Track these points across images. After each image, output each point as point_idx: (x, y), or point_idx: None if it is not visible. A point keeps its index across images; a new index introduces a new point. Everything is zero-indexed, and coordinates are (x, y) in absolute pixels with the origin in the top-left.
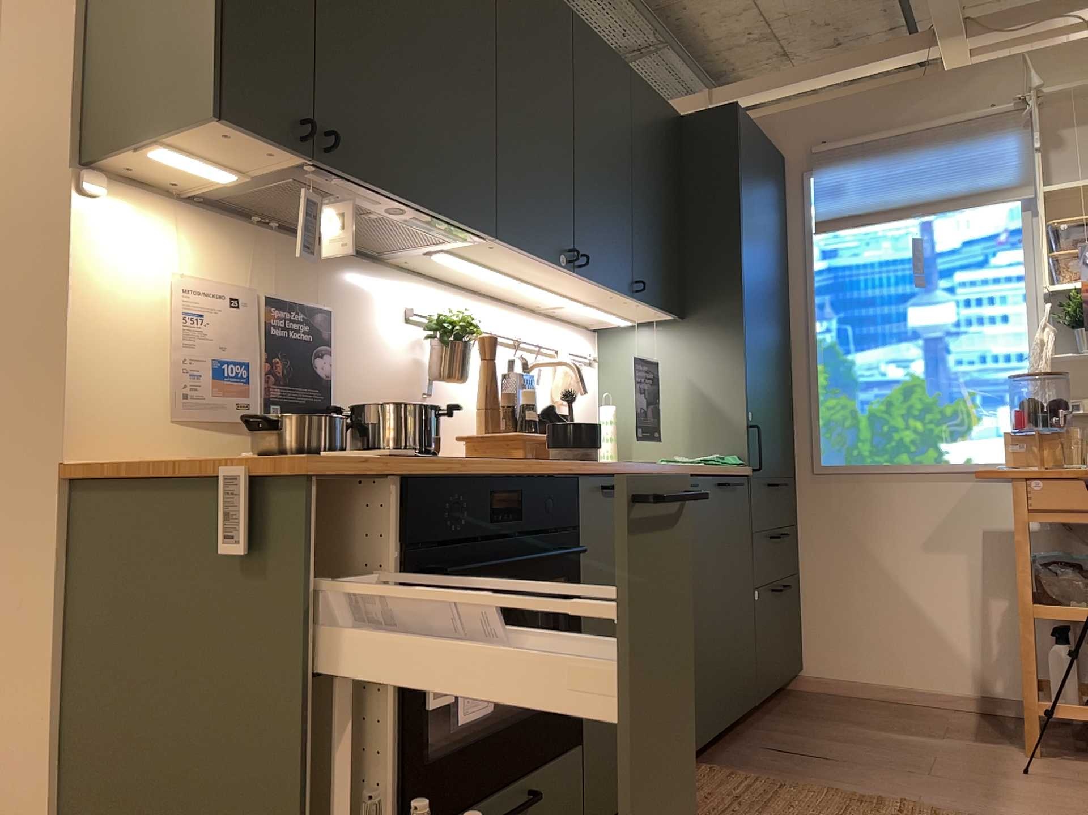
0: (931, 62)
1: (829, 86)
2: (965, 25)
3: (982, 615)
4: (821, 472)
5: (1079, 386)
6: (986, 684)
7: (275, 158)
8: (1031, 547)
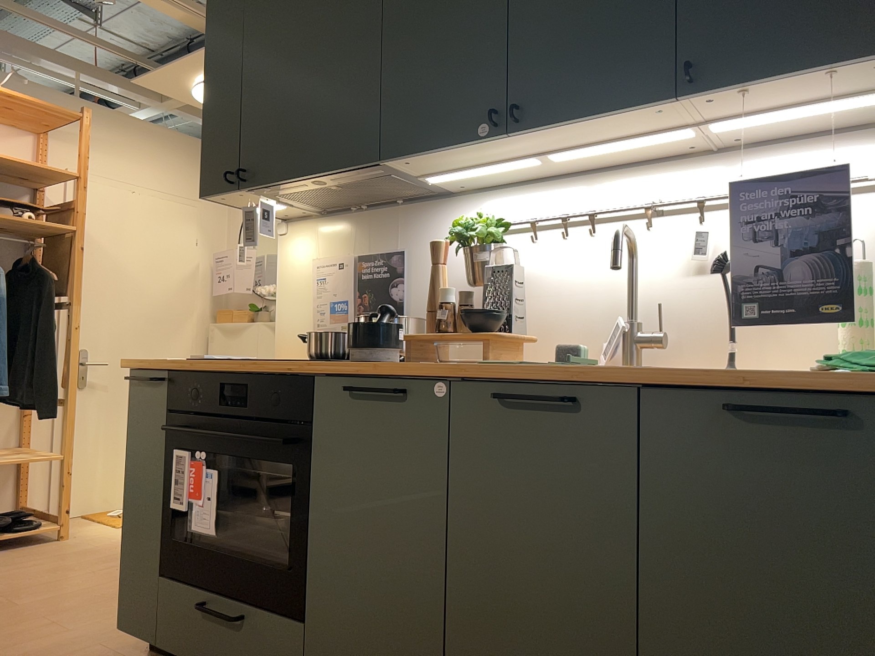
0: None
1: None
2: None
3: None
4: None
5: None
6: None
7: (247, 195)
8: None
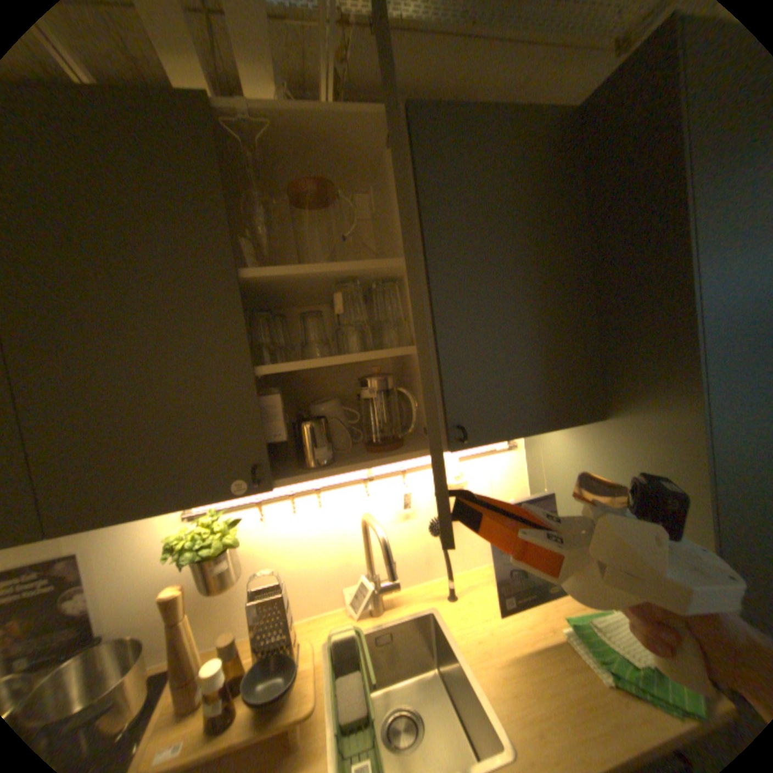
0: None
1: None
2: None
3: None
4: None
5: None
6: None
7: None
8: None
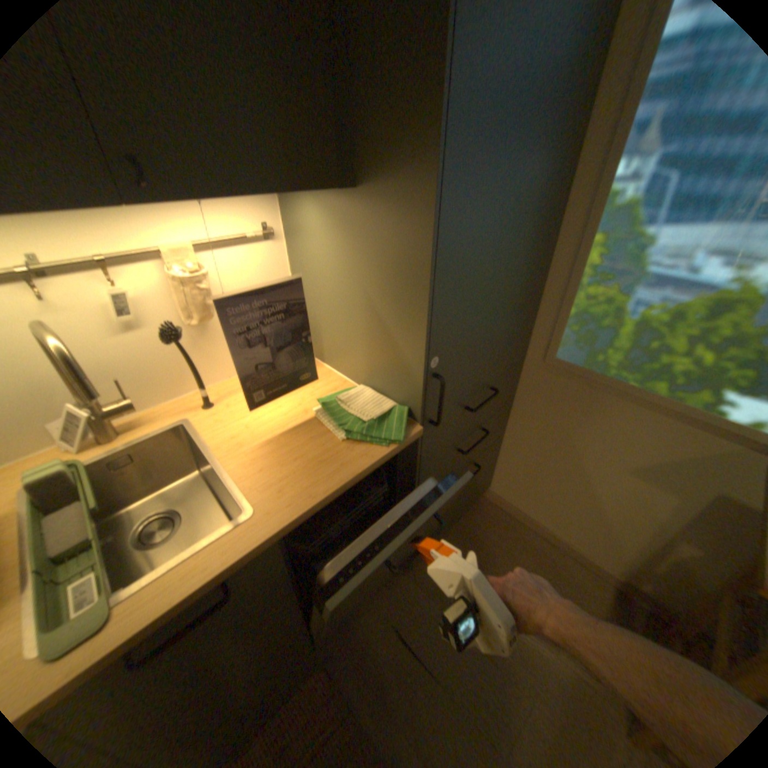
0: None
1: None
2: None
3: (665, 547)
4: (553, 363)
5: None
6: (636, 580)
7: None
8: None
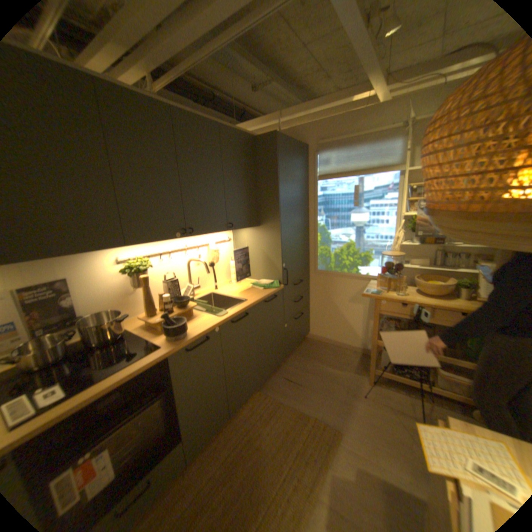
0: (373, 95)
1: (329, 108)
2: (388, 76)
3: (366, 325)
4: (317, 272)
5: (412, 251)
6: (365, 346)
7: None
8: (378, 323)
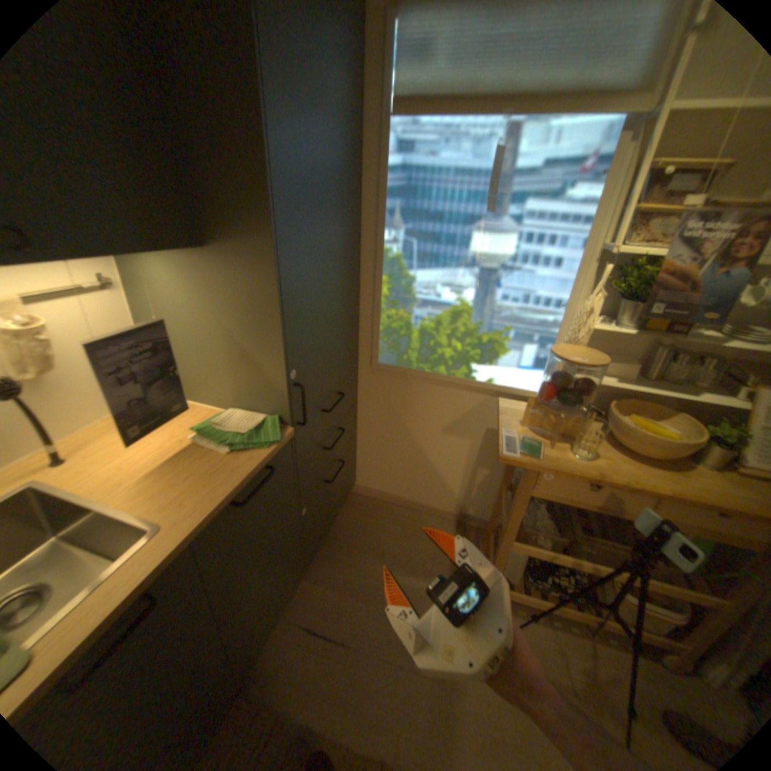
0: None
1: None
2: None
3: (471, 477)
4: (378, 368)
5: (598, 340)
6: (464, 509)
7: None
8: (525, 514)
